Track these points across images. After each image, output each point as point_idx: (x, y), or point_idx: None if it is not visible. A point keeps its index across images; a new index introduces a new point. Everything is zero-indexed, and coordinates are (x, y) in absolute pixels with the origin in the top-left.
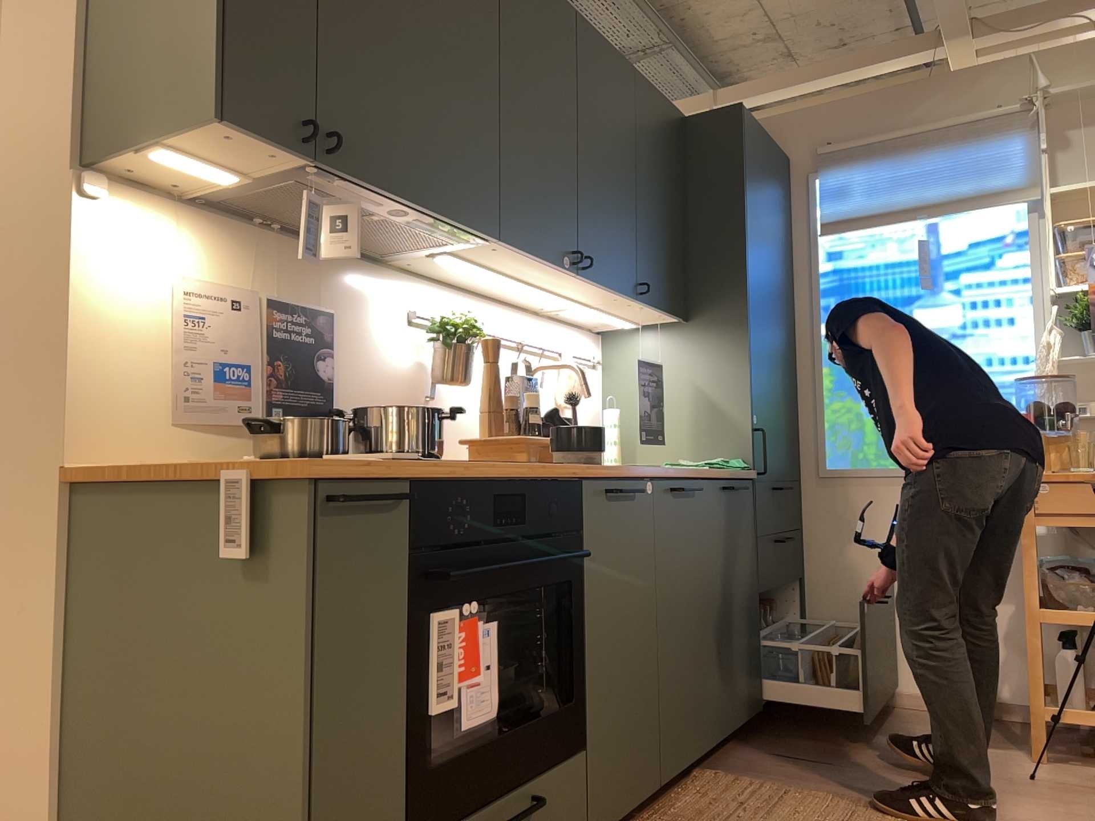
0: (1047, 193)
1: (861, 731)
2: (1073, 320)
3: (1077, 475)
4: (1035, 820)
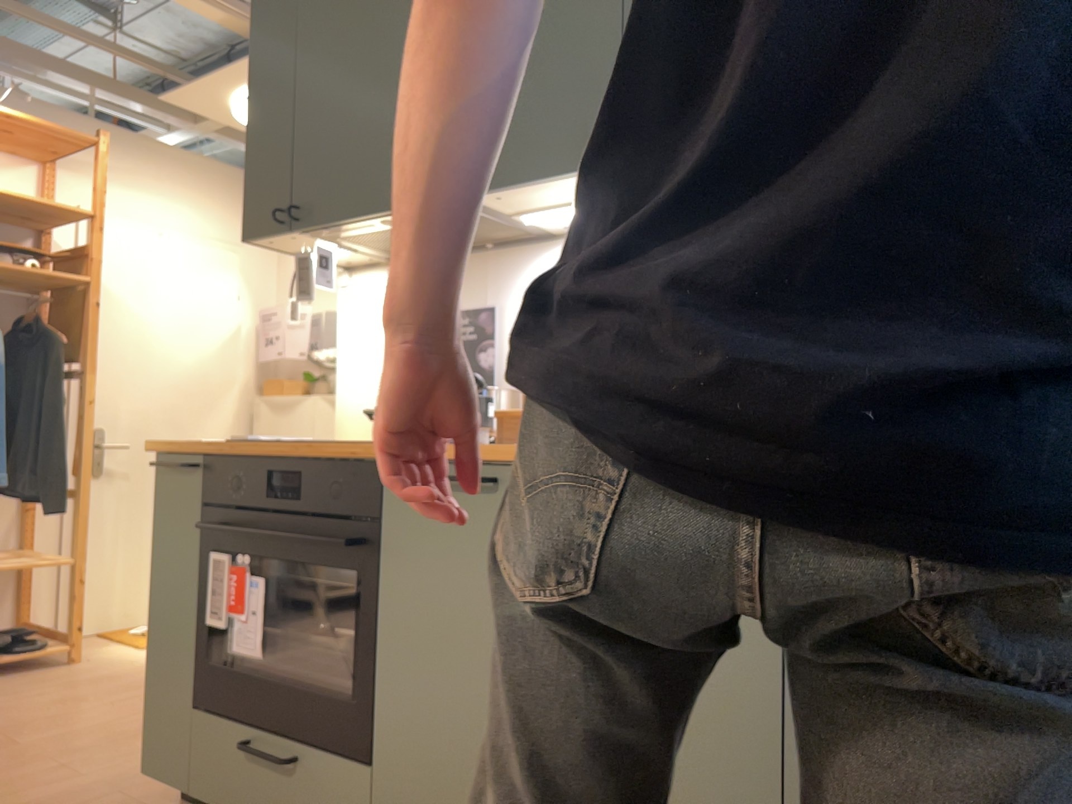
0: None
1: None
2: None
3: None
4: None
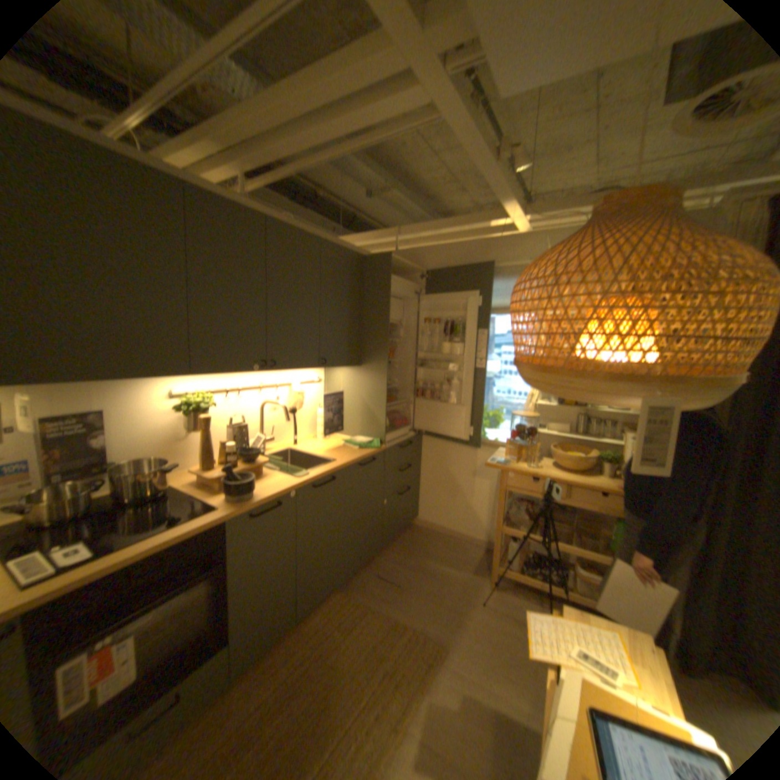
0: None
1: (425, 558)
2: None
3: (526, 473)
4: (468, 645)
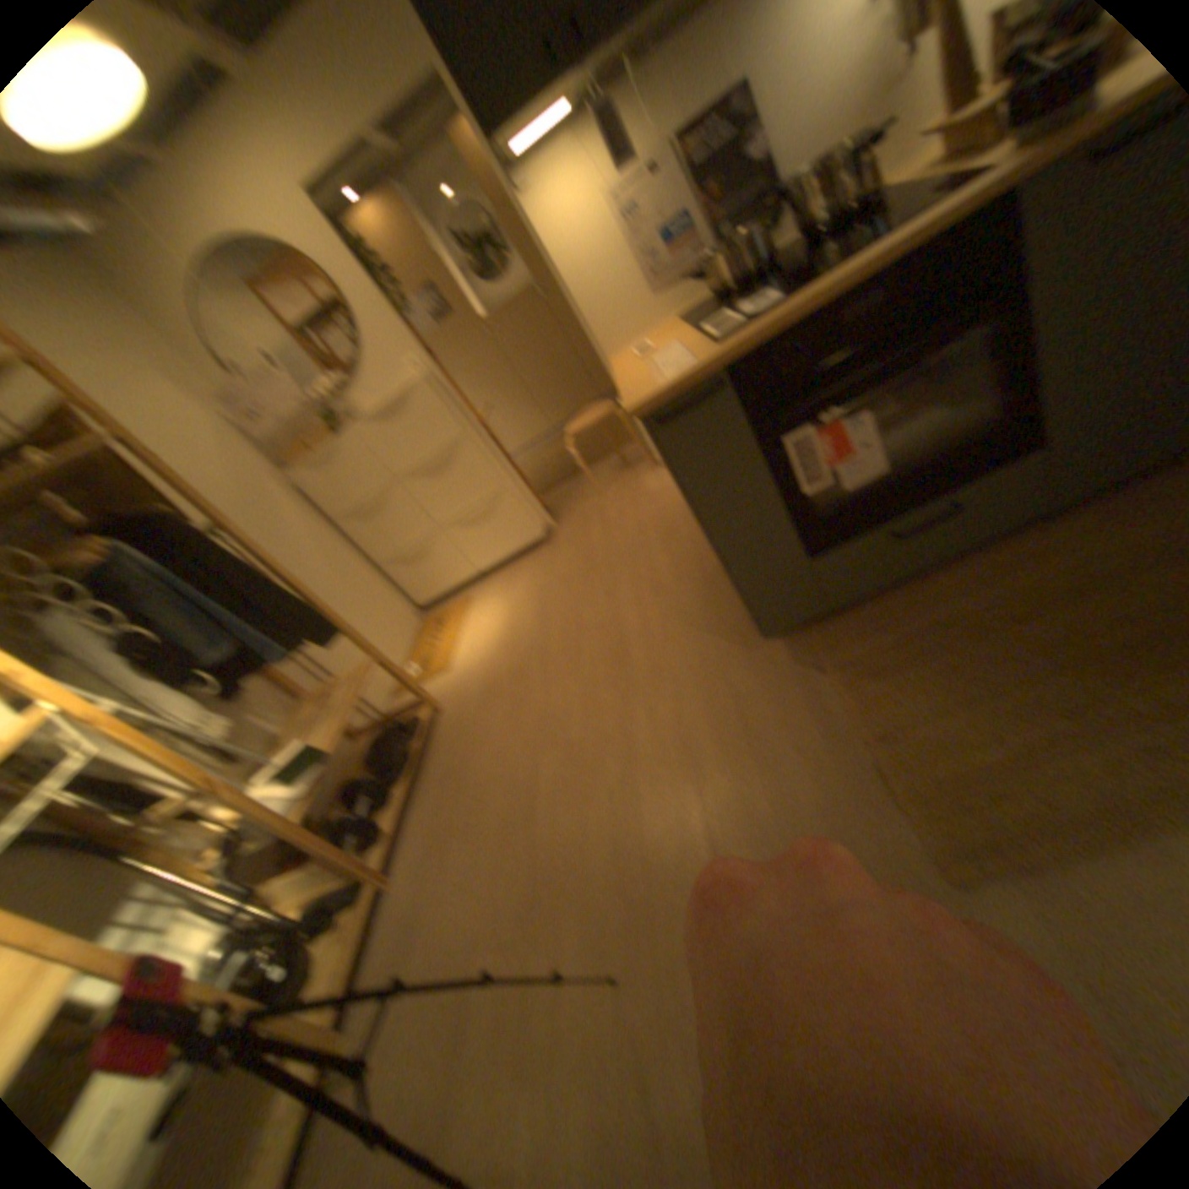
0: None
1: None
2: None
3: None
4: None
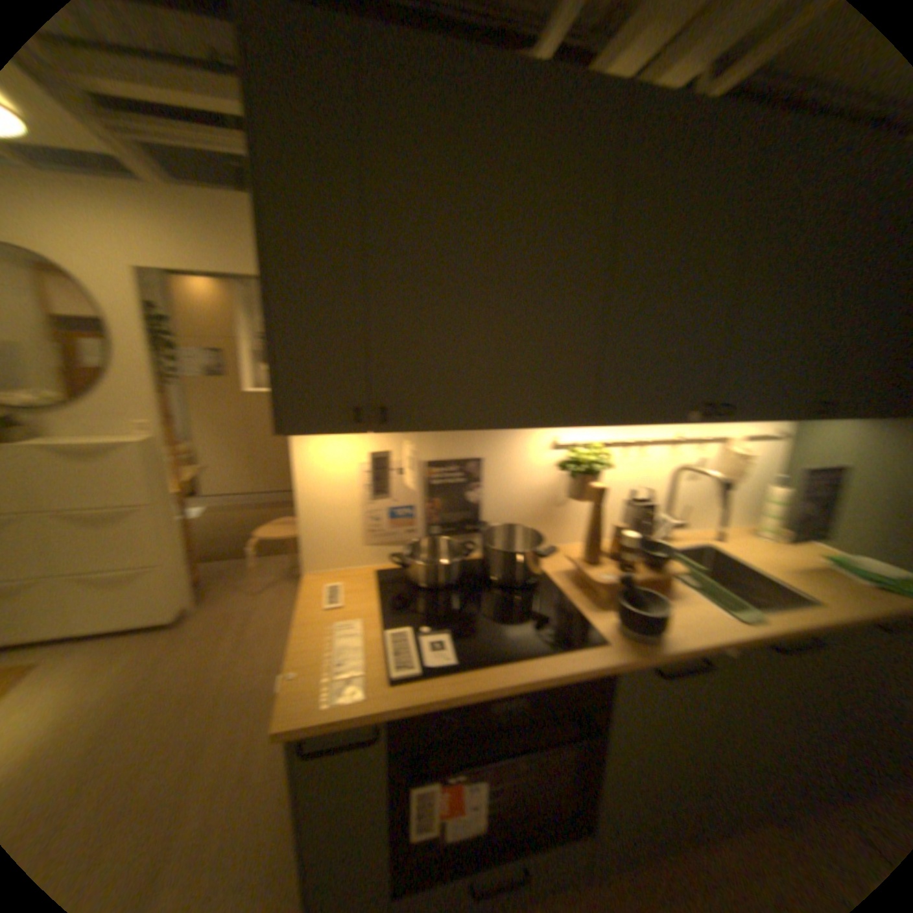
0: None
1: None
2: None
3: None
4: None
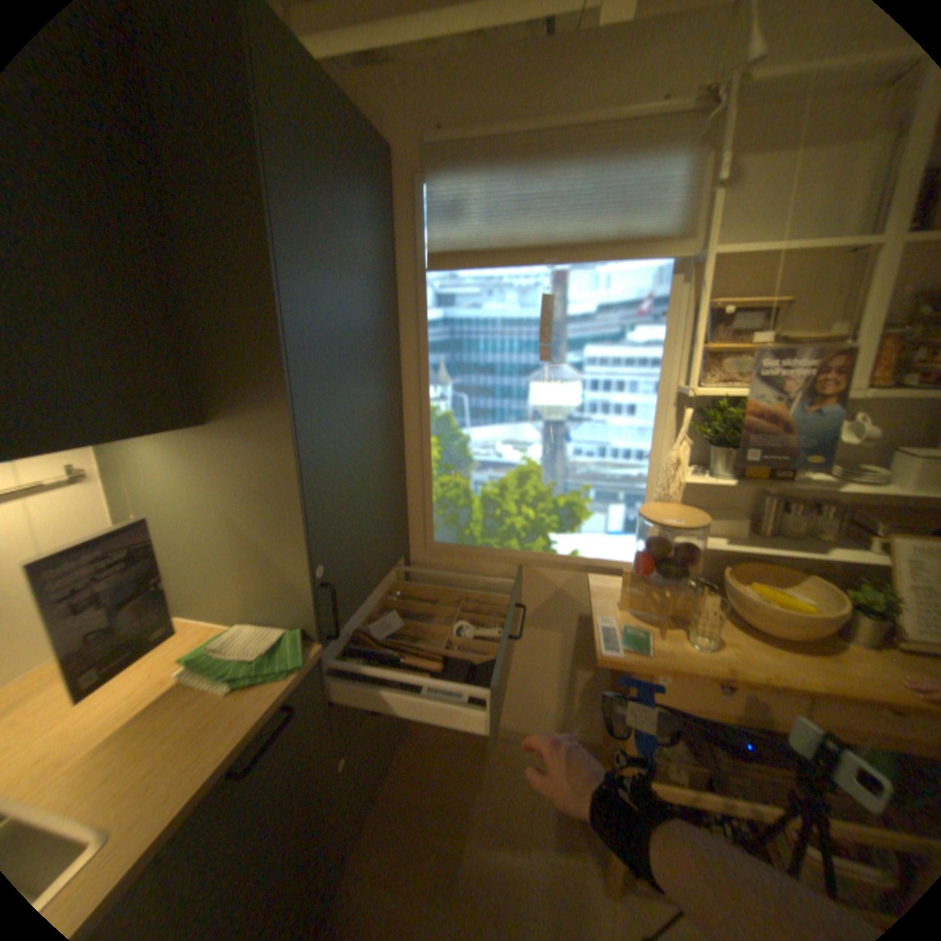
0: (716, 253)
1: (451, 829)
2: (704, 426)
3: (709, 677)
4: None
